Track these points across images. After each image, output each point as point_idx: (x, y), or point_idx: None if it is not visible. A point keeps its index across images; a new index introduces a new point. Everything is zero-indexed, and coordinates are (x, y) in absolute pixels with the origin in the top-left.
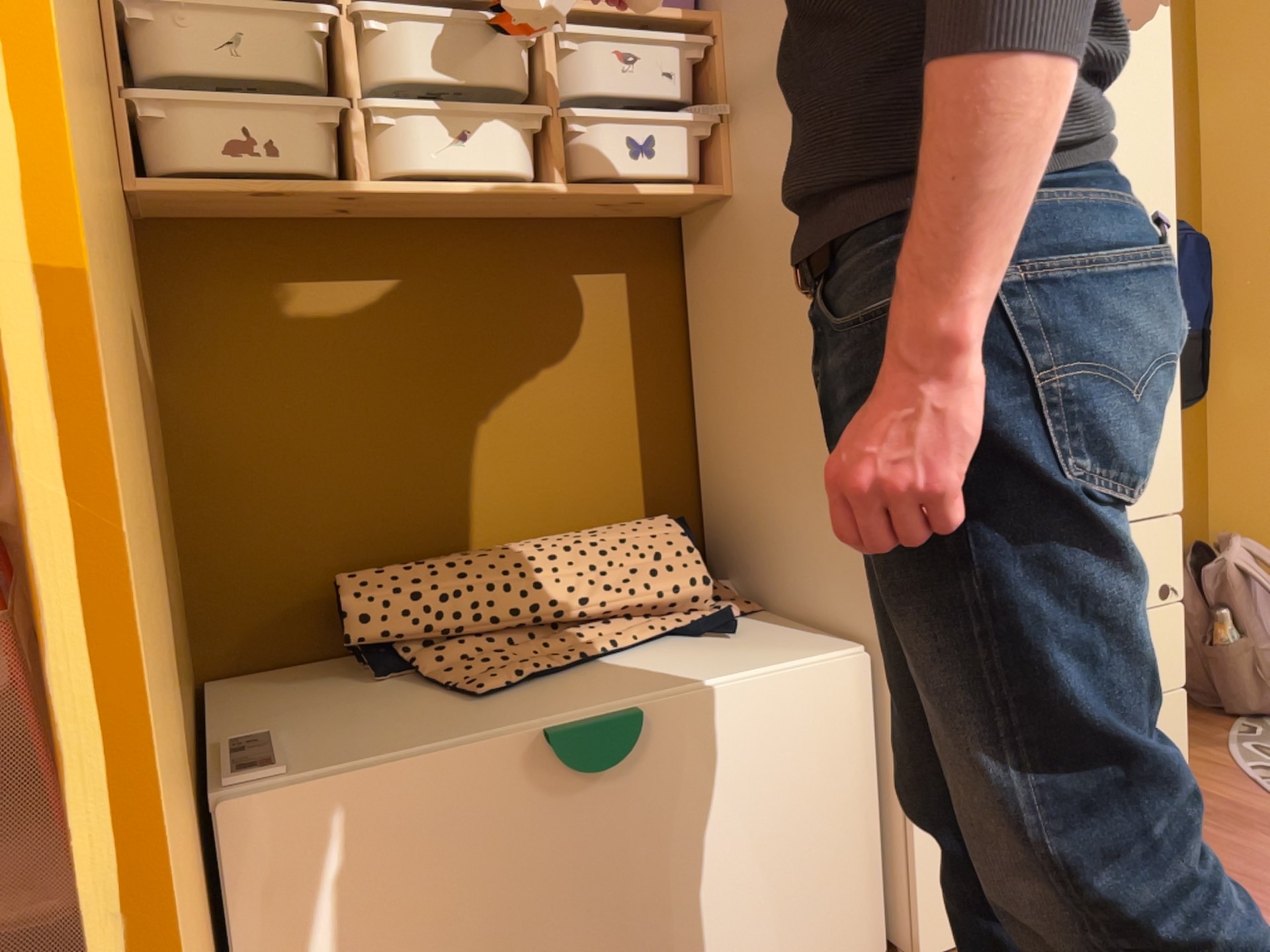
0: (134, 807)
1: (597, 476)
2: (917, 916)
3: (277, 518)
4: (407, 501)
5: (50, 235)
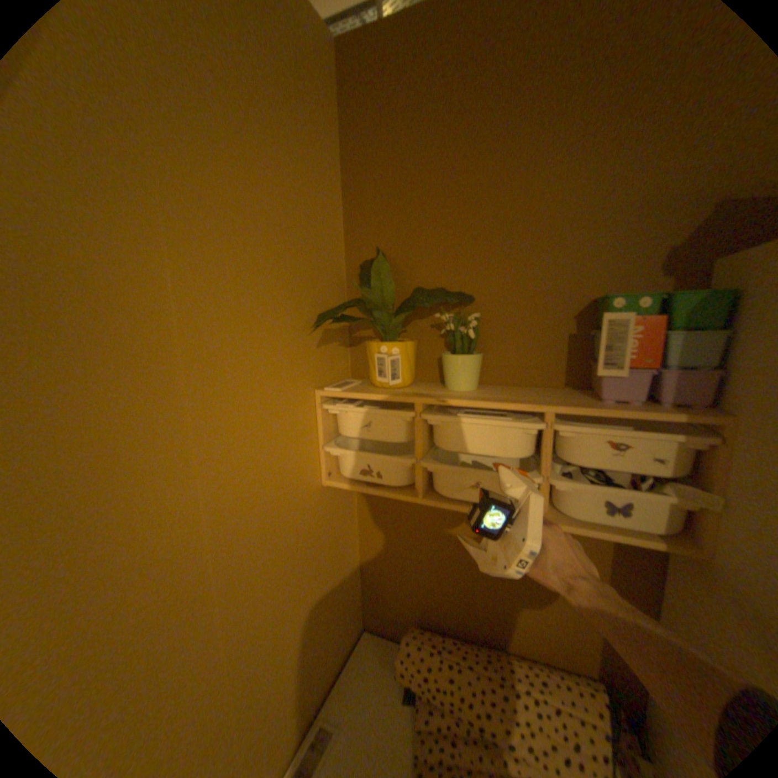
0: None
1: (566, 636)
2: None
3: (395, 584)
4: (452, 601)
5: None
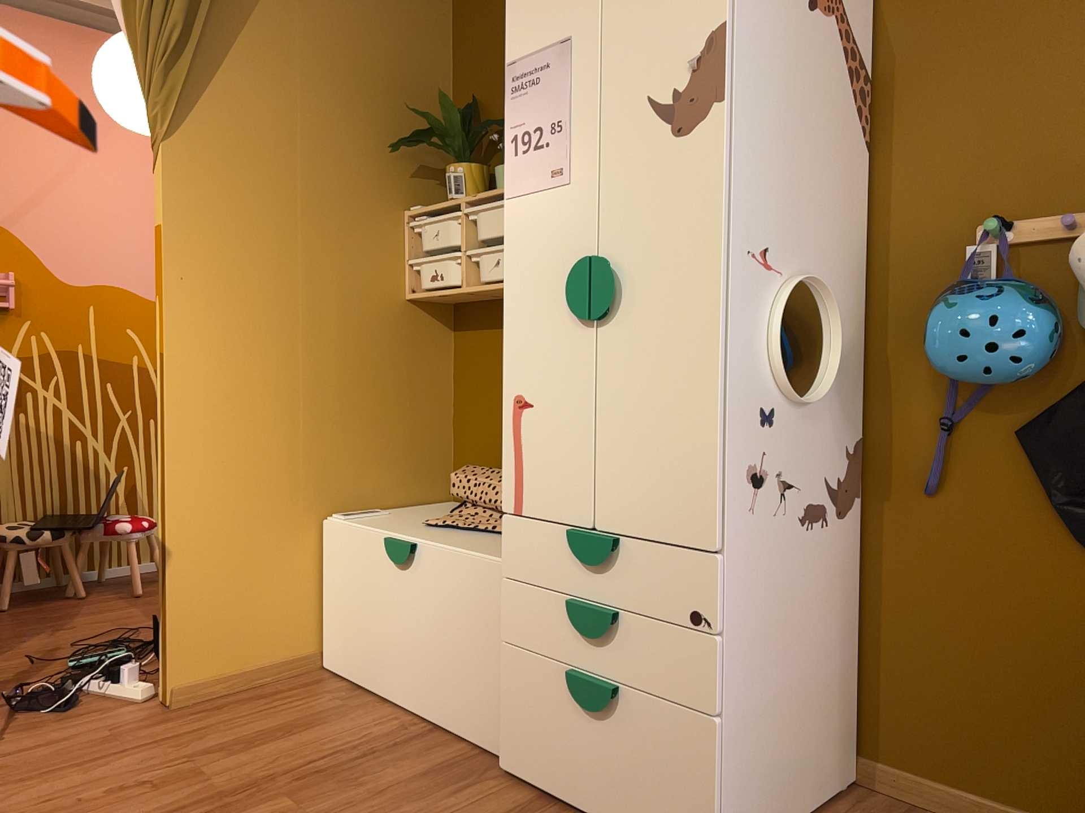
0: (167, 466)
1: None
2: (503, 740)
3: (477, 436)
4: None
5: (166, 341)
